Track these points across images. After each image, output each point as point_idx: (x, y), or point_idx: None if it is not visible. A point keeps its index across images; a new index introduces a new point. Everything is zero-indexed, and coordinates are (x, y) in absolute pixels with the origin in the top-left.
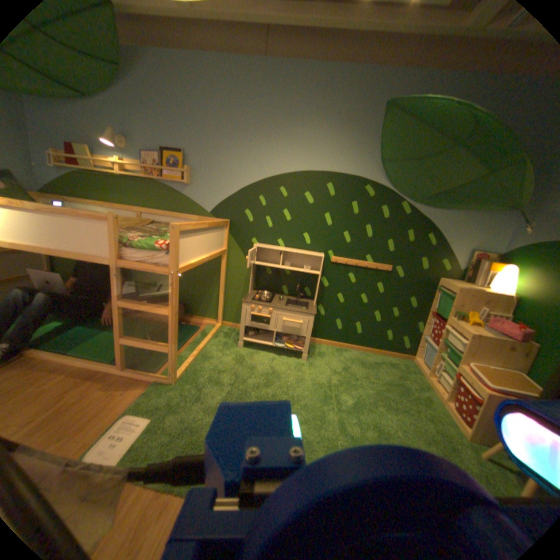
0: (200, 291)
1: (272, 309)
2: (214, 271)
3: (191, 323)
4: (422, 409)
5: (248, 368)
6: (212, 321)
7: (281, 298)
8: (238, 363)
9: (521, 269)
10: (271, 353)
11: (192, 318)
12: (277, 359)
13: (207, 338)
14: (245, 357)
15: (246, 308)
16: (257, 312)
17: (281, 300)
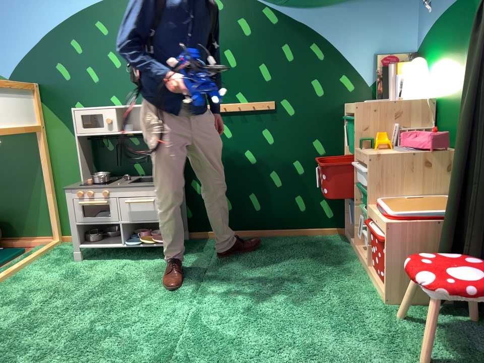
0: (22, 197)
1: (110, 191)
2: (36, 163)
3: (16, 248)
4: (333, 284)
5: (81, 282)
6: (48, 240)
7: (131, 180)
8: (67, 279)
9: (434, 62)
10: (126, 260)
11: (18, 241)
12: (132, 266)
13: (30, 258)
14: (83, 271)
15: (74, 200)
16: (89, 201)
17: (127, 181)
